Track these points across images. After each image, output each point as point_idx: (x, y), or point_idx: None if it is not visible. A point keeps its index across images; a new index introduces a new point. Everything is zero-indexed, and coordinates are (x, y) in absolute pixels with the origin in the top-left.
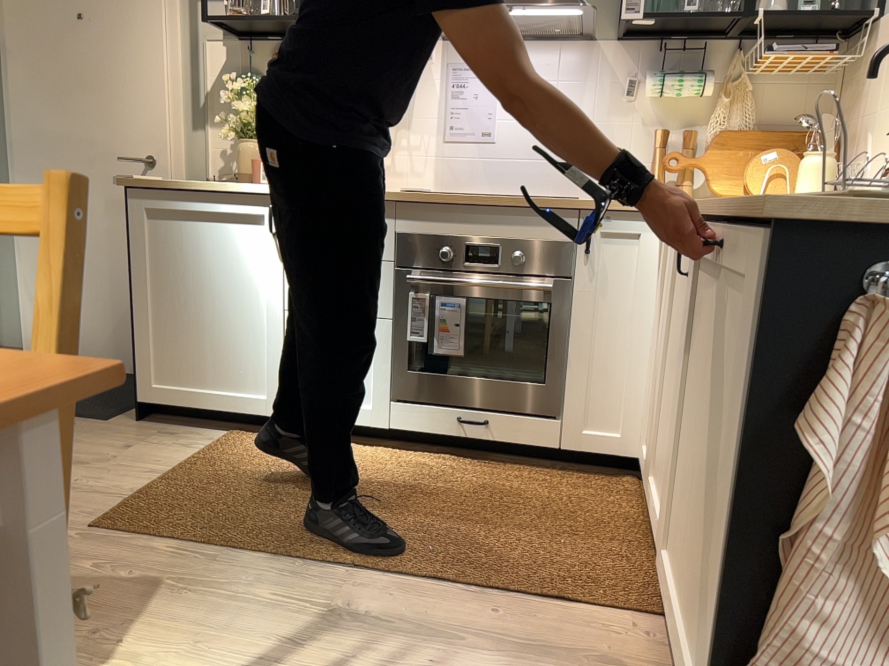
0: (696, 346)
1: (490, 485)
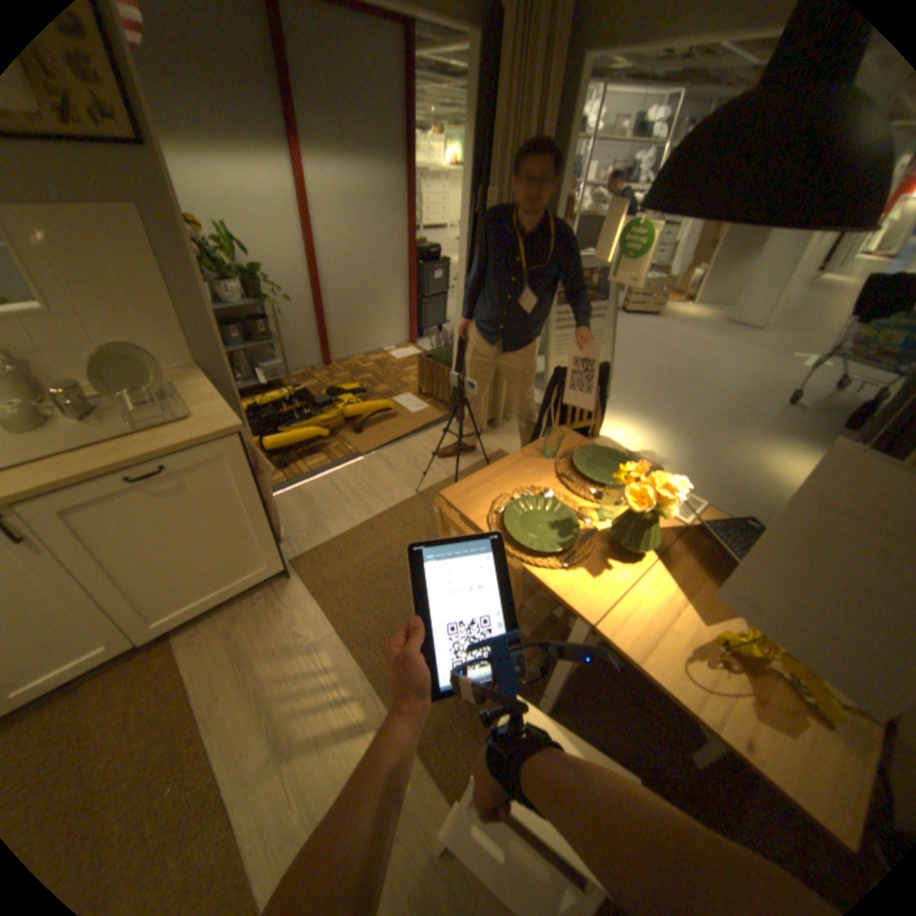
0: (91, 545)
1: None
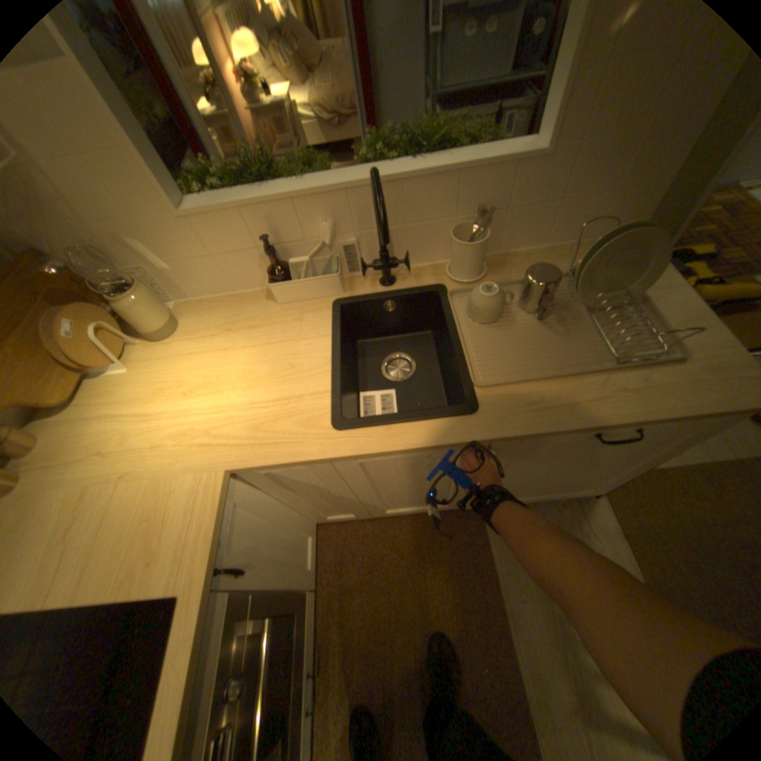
0: (506, 467)
1: (360, 653)
